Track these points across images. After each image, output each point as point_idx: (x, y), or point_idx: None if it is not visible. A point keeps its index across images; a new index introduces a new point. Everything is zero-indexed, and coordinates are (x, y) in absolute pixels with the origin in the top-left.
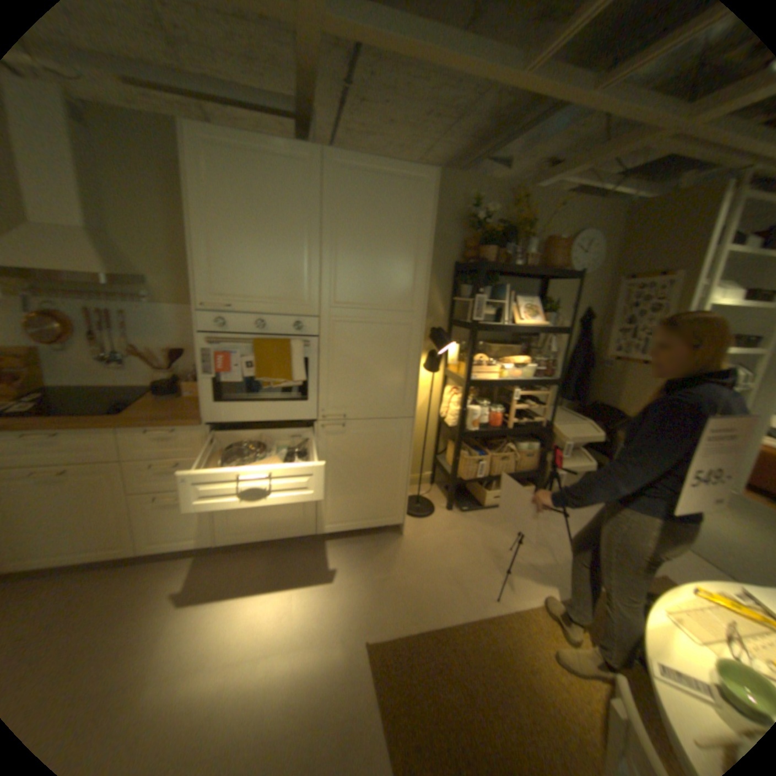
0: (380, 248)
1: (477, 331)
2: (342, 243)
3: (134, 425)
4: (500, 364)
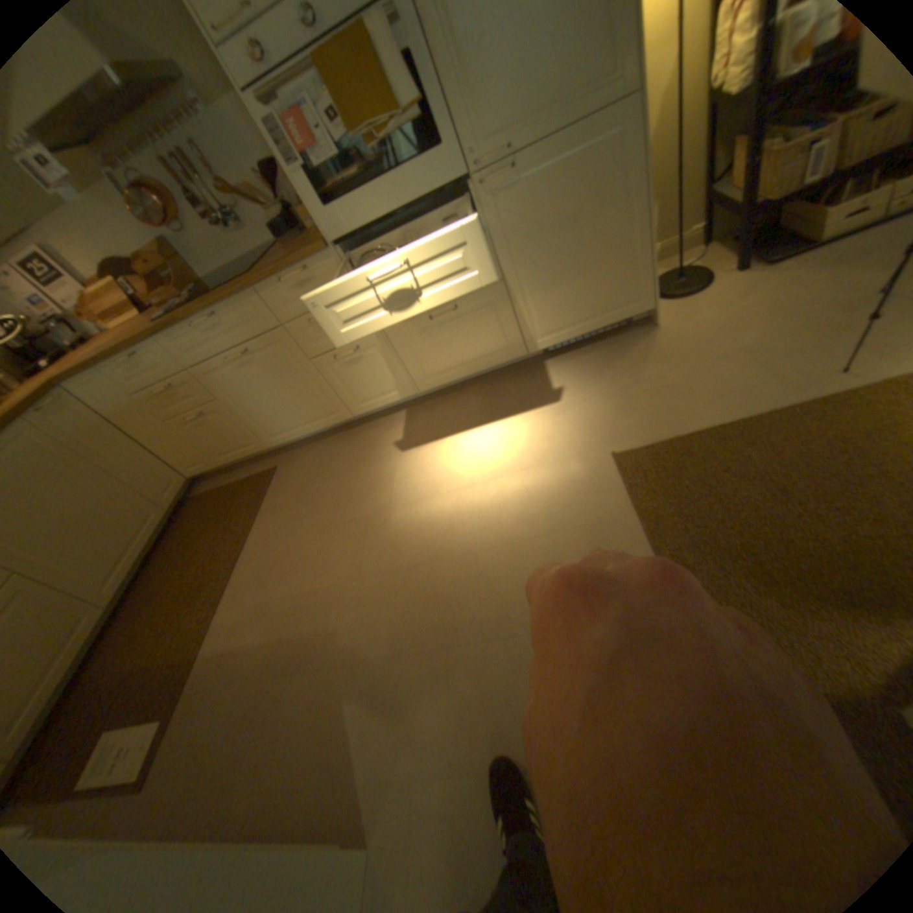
0: None
1: None
2: None
3: (266, 272)
4: None
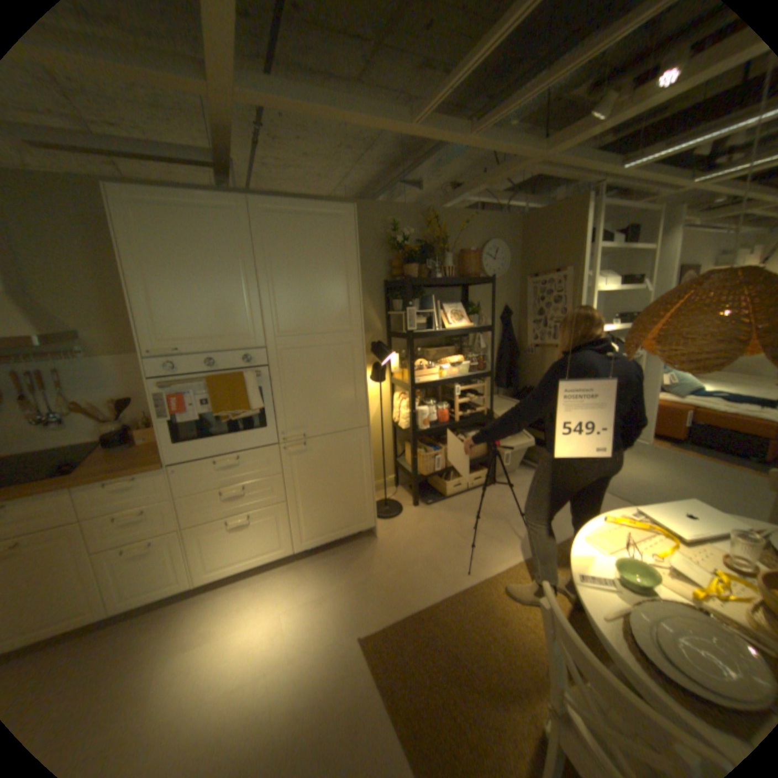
0: (314, 278)
1: (413, 340)
2: (278, 278)
3: (92, 480)
4: (438, 366)
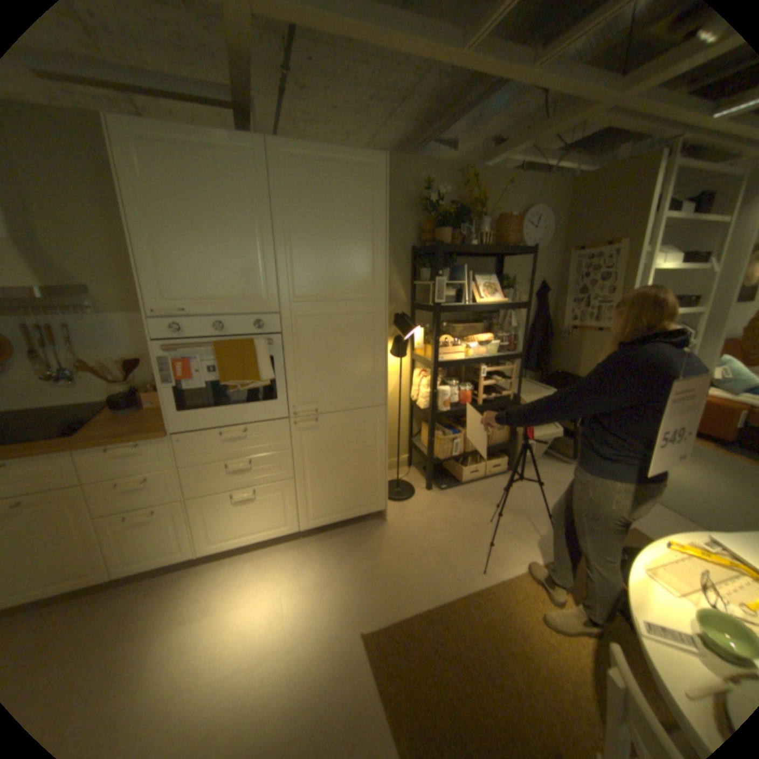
0: (337, 237)
1: (441, 313)
2: (297, 236)
3: (94, 444)
4: (465, 343)
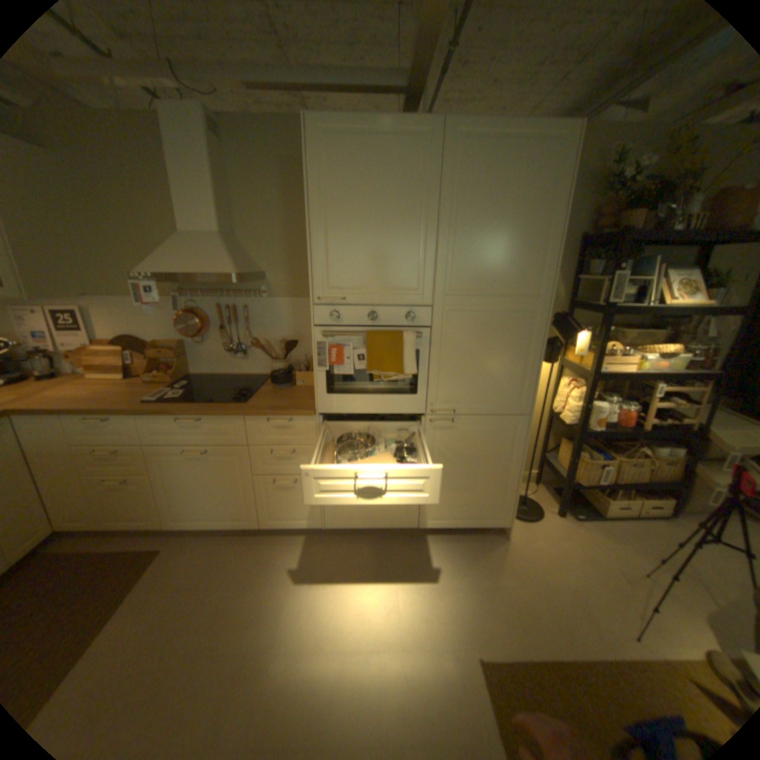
0: (506, 224)
1: (615, 315)
2: (463, 223)
3: (261, 412)
4: (640, 353)
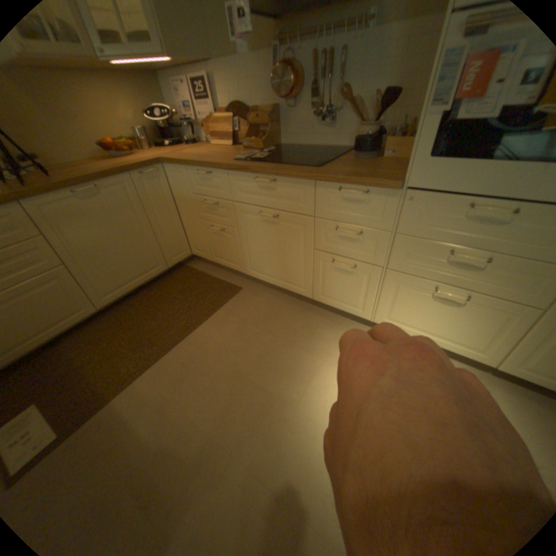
0: None
1: None
2: None
3: (334, 177)
4: None
